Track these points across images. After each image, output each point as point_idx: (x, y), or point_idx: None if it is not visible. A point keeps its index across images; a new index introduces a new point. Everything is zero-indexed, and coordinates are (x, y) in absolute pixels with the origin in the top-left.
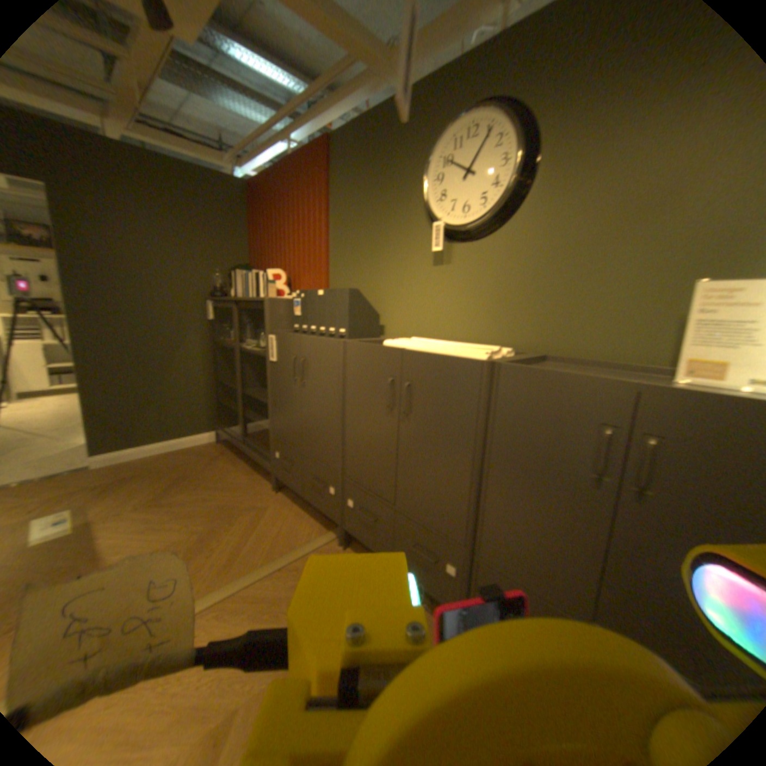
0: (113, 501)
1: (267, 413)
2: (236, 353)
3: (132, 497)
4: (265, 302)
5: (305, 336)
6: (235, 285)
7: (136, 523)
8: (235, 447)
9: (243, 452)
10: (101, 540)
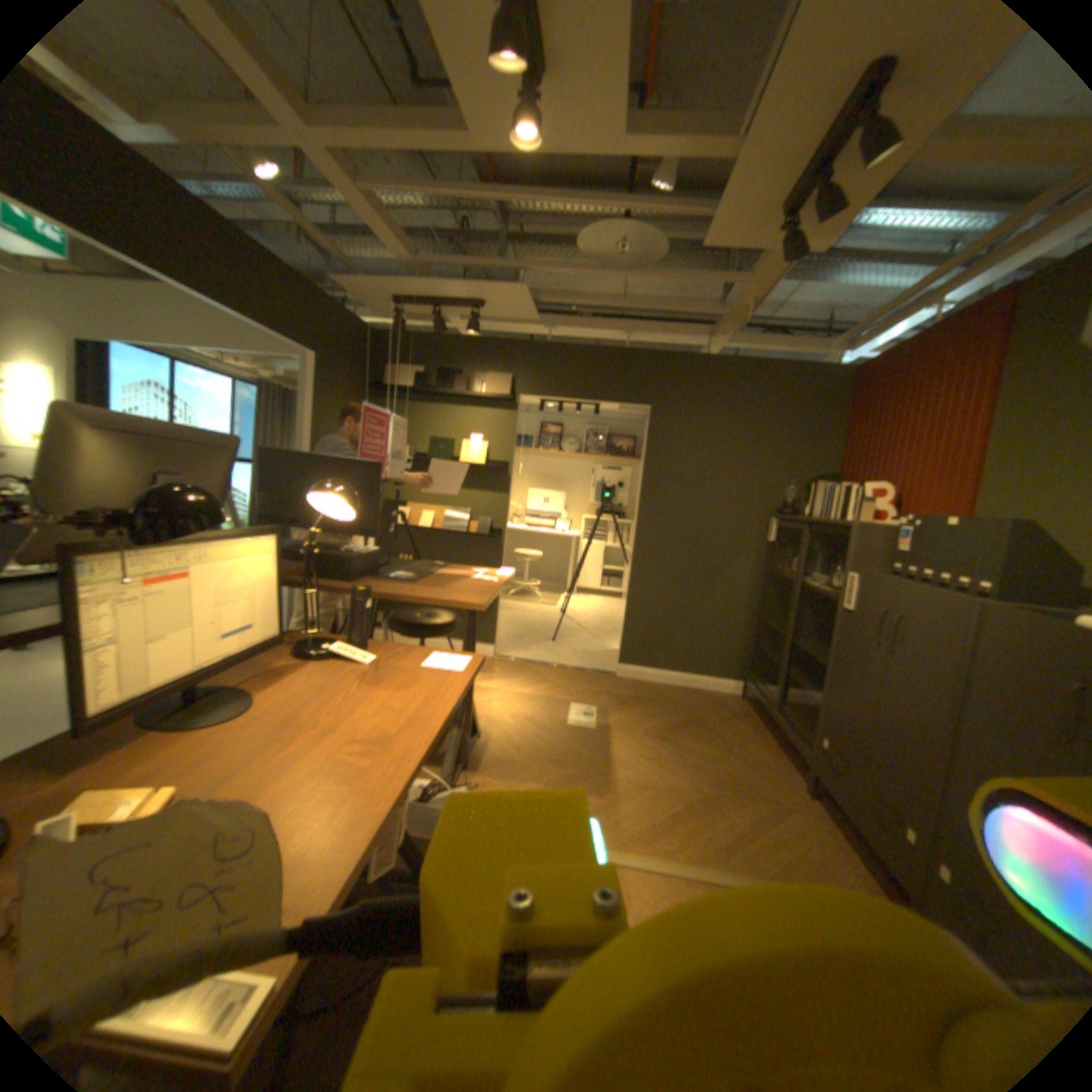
0: (630, 715)
1: (823, 682)
2: (795, 588)
3: (646, 720)
4: (853, 528)
5: (911, 583)
6: (814, 501)
7: (645, 747)
8: (765, 714)
9: (775, 725)
10: (615, 748)
